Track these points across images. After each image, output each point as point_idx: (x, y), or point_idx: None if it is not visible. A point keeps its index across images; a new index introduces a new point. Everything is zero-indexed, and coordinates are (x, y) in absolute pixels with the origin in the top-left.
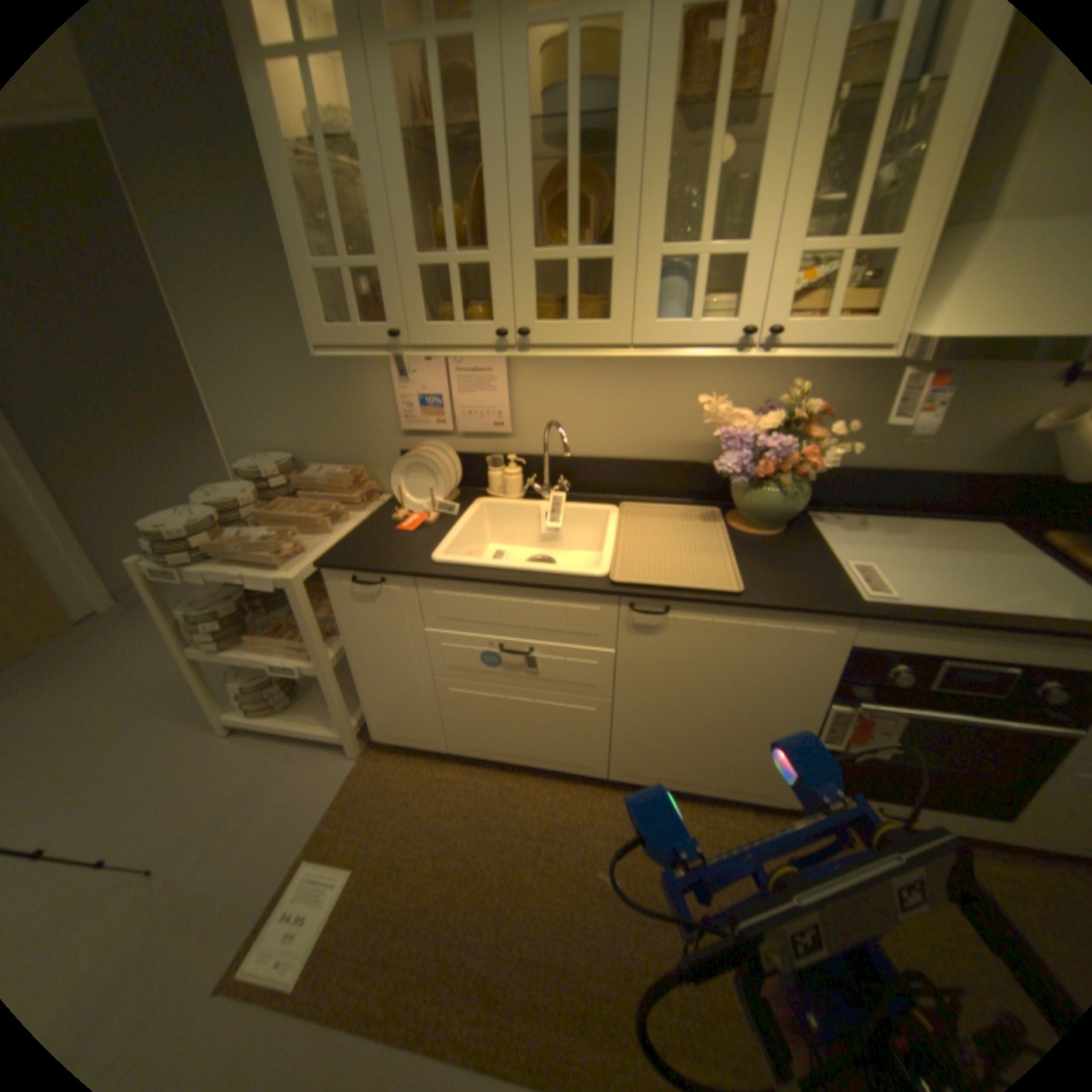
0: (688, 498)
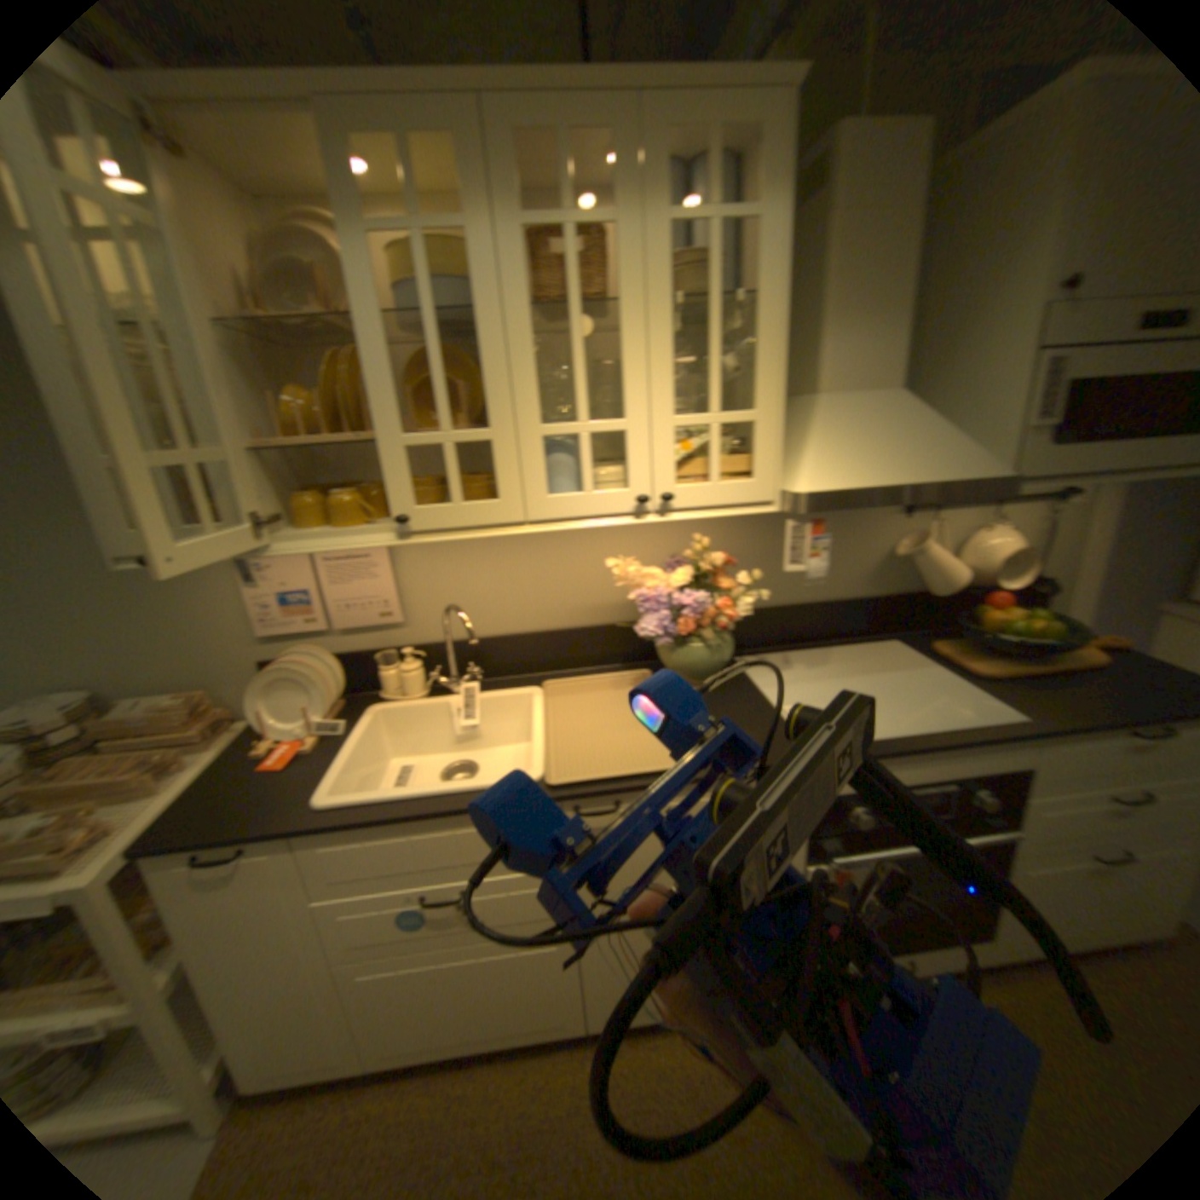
0: (617, 663)
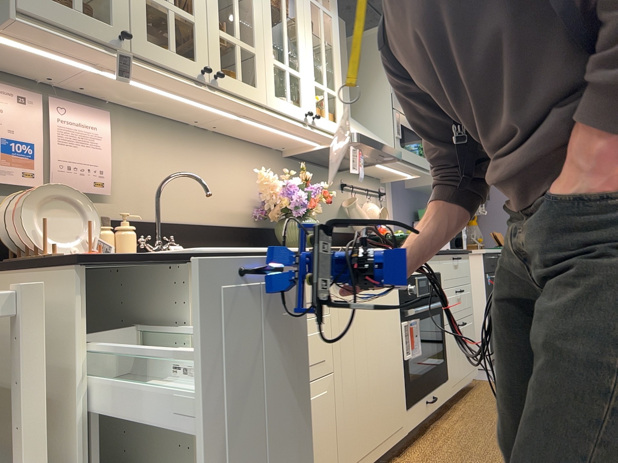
0: None
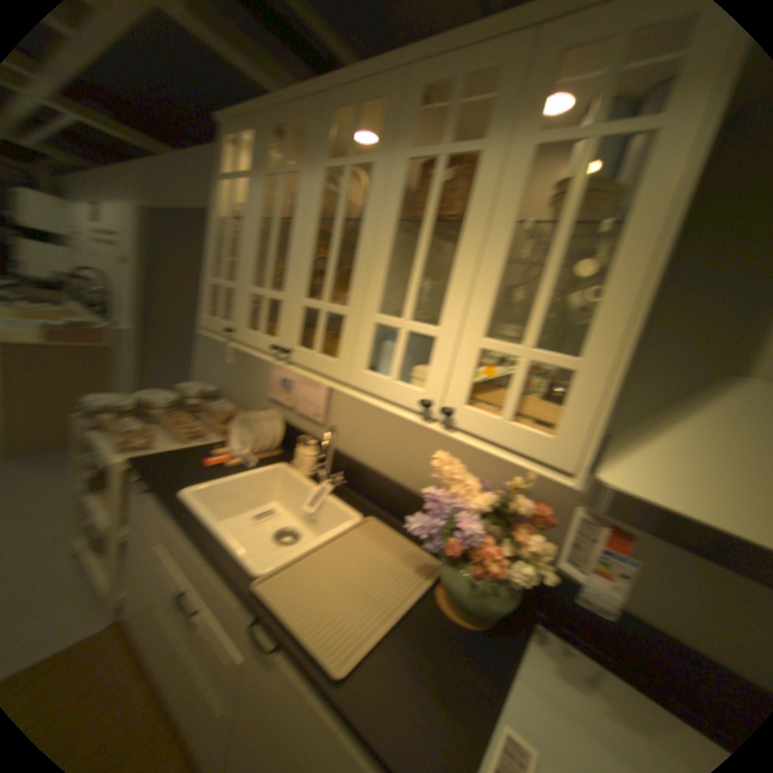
0: None
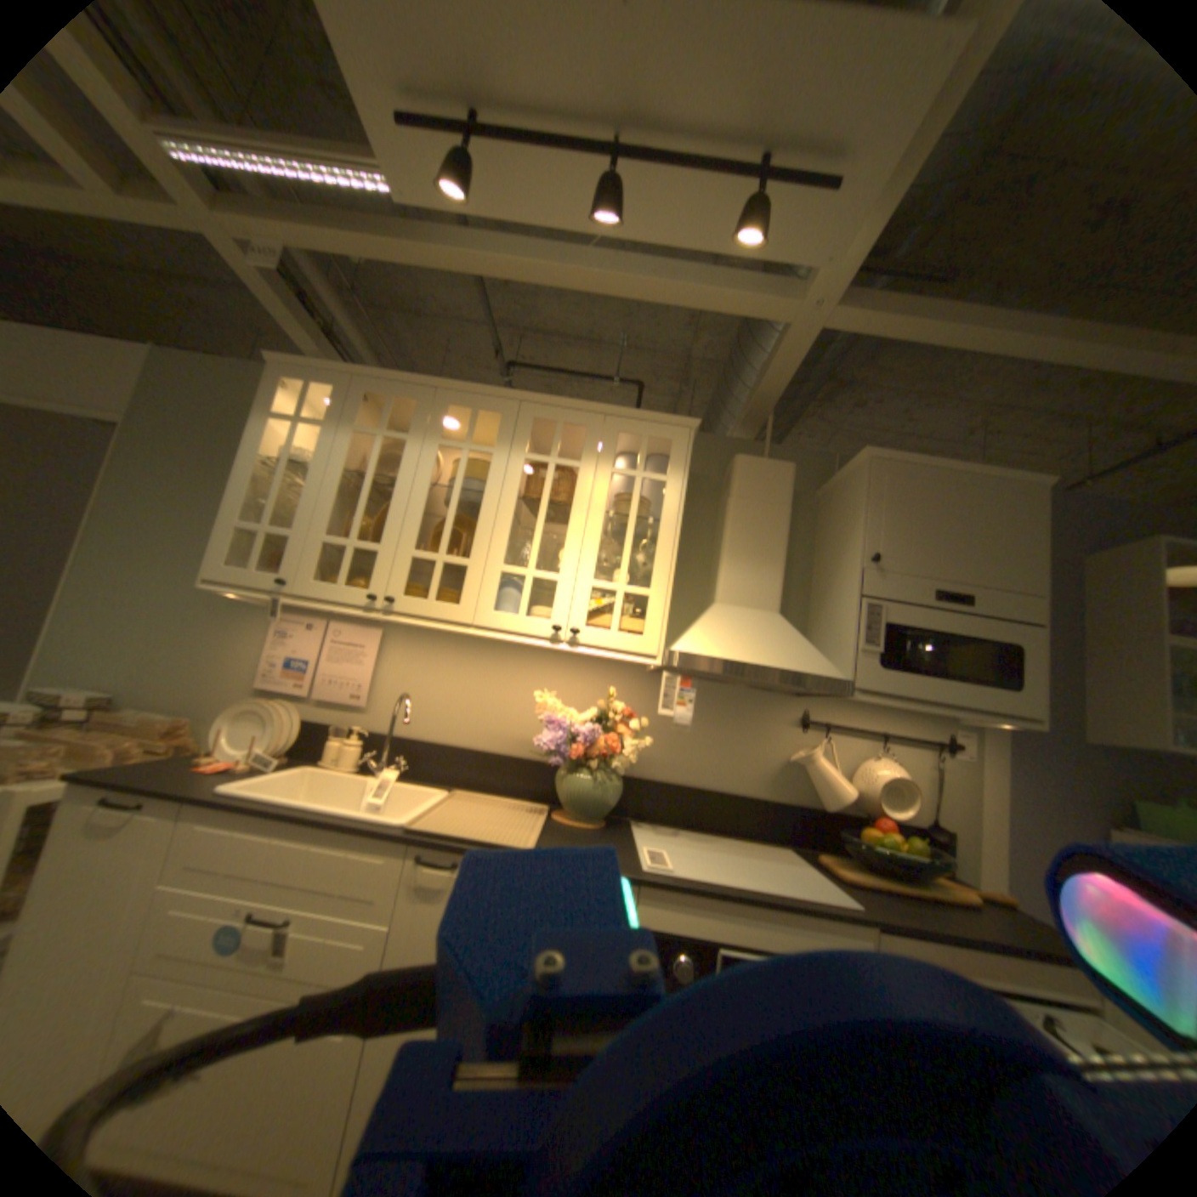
0: (523, 798)
